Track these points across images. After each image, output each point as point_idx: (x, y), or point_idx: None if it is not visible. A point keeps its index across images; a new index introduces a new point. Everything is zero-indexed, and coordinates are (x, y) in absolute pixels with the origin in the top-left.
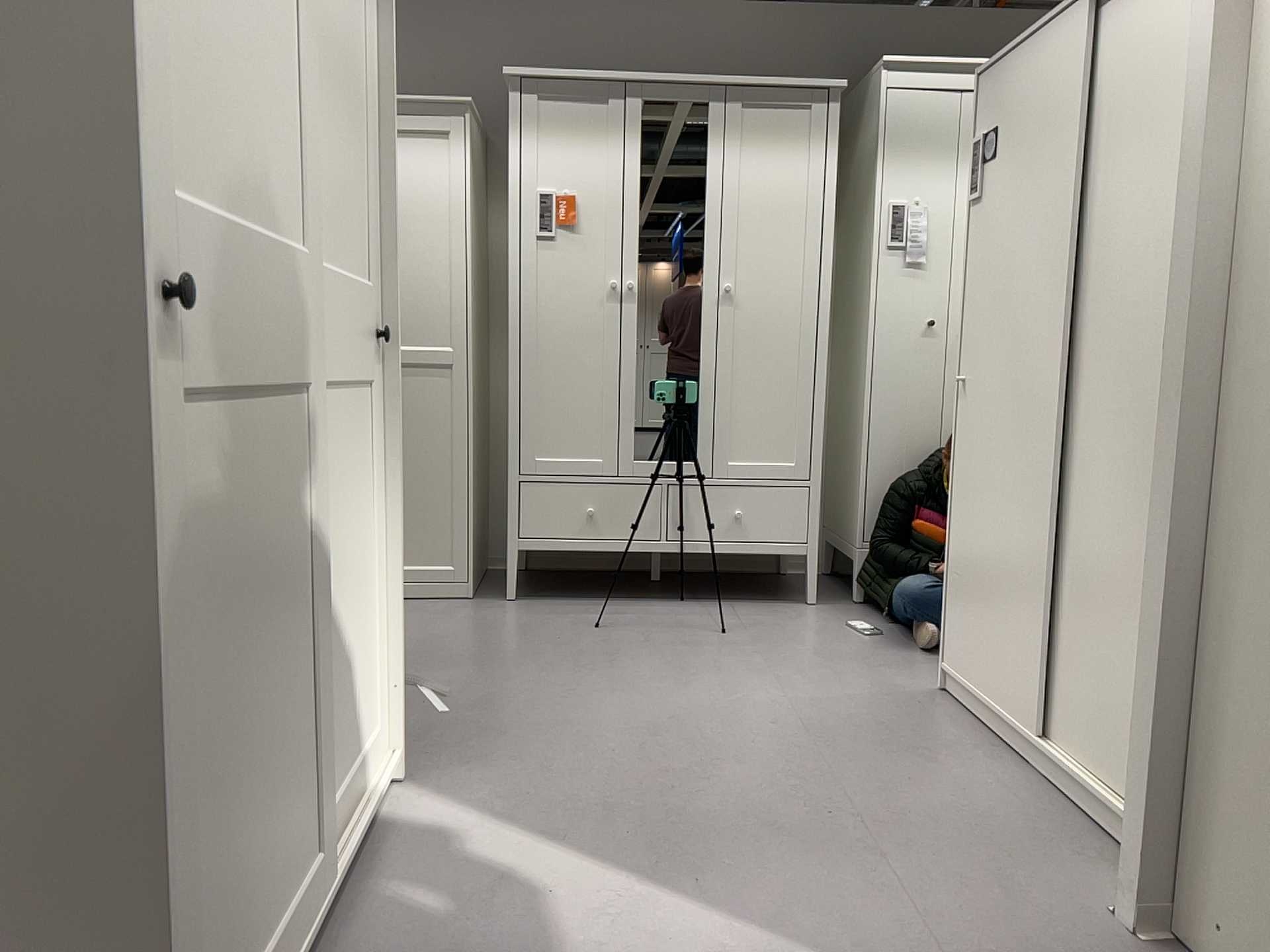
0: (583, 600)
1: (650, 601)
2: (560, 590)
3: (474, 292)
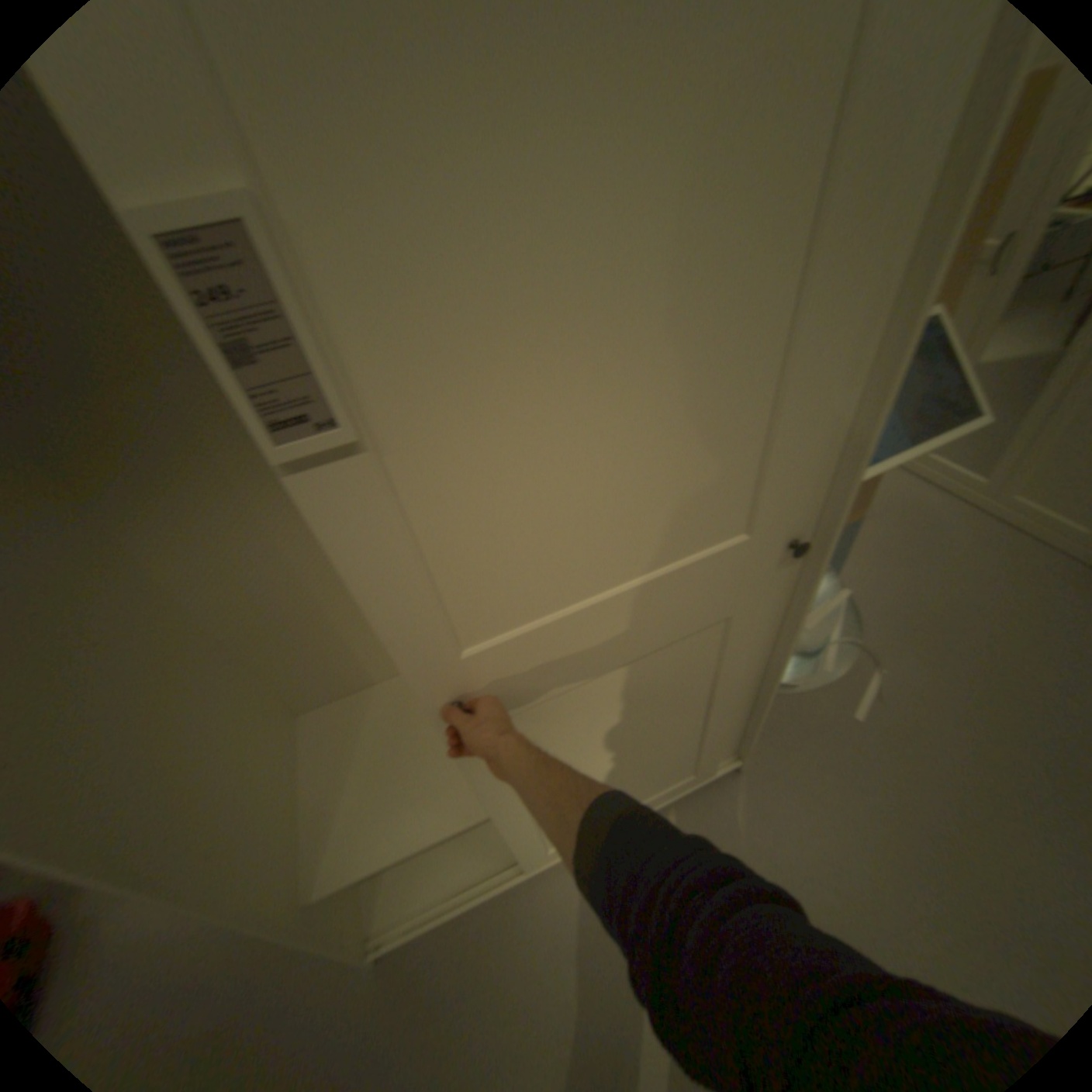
0: None
1: None
2: None
3: None
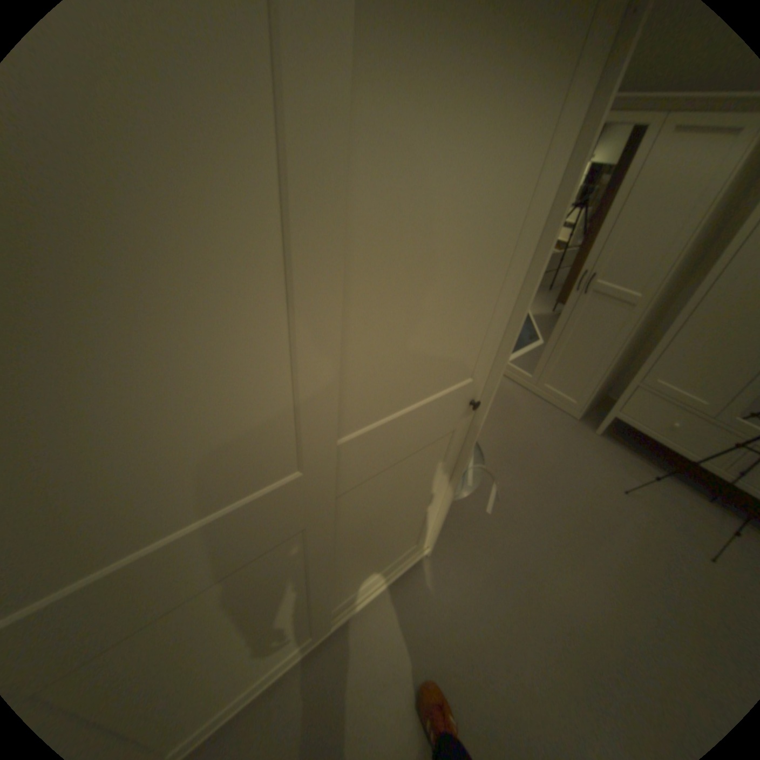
0: (642, 457)
1: (687, 486)
2: (635, 439)
3: (684, 259)
